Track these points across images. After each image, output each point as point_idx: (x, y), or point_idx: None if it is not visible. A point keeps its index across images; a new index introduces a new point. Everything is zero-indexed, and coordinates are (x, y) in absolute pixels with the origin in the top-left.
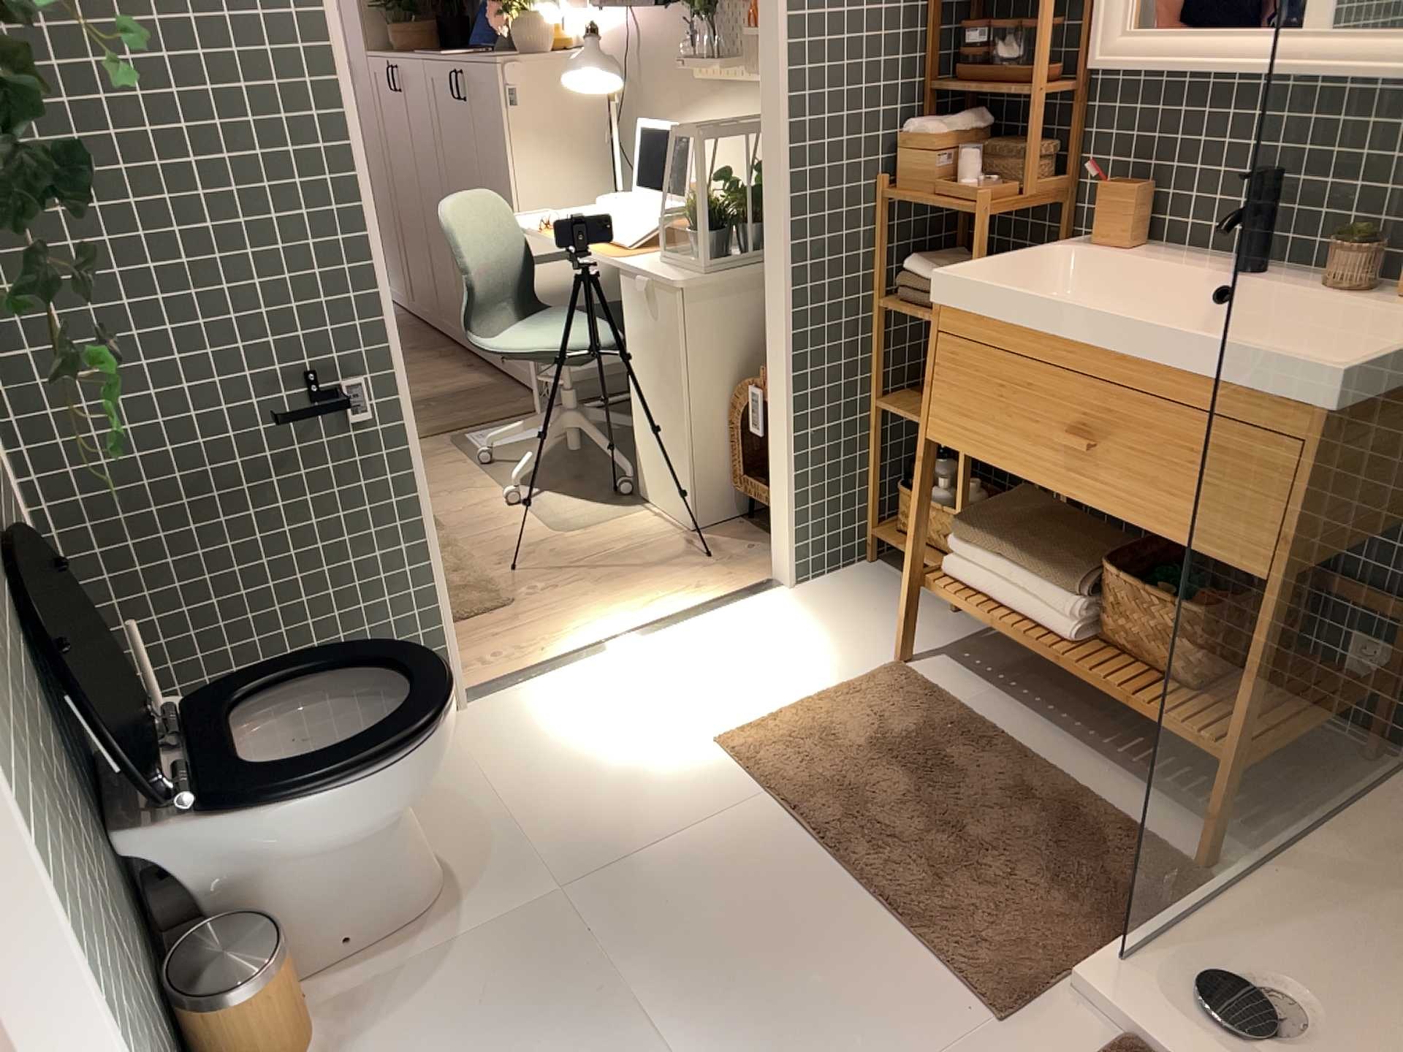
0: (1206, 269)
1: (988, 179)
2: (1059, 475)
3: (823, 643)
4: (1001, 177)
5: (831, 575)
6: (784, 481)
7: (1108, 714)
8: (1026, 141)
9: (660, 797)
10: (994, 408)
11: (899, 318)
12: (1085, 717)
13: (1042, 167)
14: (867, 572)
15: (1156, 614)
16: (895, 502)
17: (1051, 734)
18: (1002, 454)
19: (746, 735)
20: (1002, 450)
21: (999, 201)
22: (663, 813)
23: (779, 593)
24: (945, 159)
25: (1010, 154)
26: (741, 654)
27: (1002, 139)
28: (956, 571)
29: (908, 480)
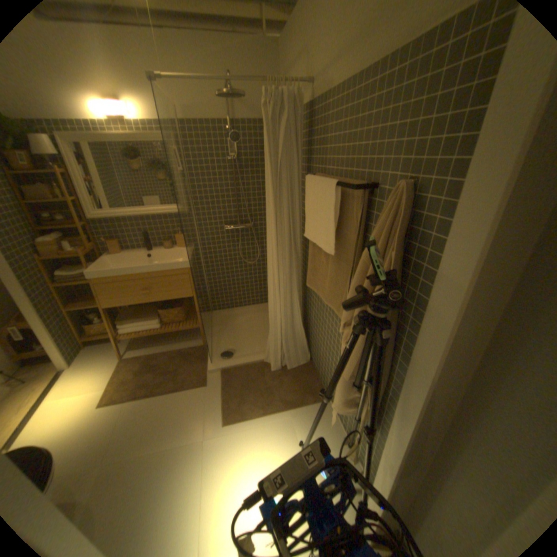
0: (138, 251)
1: (72, 247)
2: (138, 300)
3: (93, 371)
4: (74, 246)
5: (74, 359)
6: (48, 344)
7: (167, 337)
8: (71, 236)
9: (96, 429)
10: (112, 295)
11: (55, 288)
12: (164, 340)
13: (80, 241)
14: (84, 352)
15: (168, 314)
16: (78, 332)
17: (163, 347)
18: (120, 303)
19: (100, 401)
20: (119, 302)
21: (77, 251)
22: (102, 430)
23: (64, 373)
24: (50, 245)
25: (67, 239)
26: (73, 391)
27: (62, 237)
28: (118, 333)
29: (78, 325)
